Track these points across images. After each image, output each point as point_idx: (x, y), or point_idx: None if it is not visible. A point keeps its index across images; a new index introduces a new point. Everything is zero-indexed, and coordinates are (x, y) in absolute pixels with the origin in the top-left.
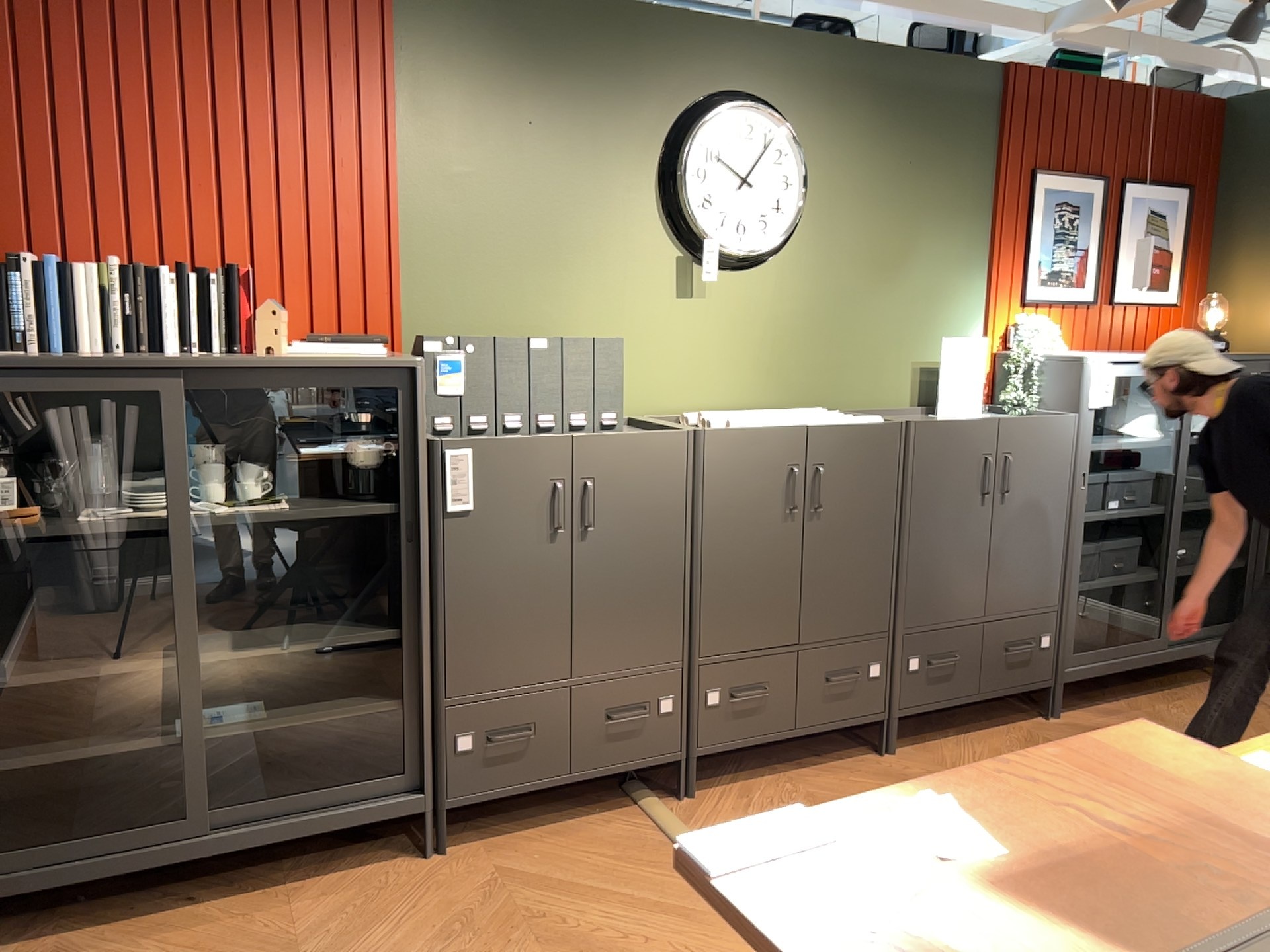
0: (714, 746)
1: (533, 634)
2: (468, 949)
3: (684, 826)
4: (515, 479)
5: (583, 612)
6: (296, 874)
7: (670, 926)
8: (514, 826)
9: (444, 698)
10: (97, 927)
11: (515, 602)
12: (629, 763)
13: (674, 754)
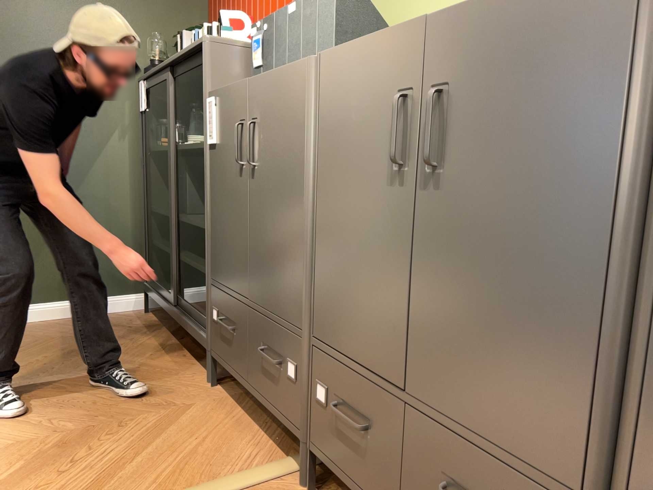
0: (321, 451)
1: (234, 250)
2: (97, 405)
3: (246, 488)
4: (229, 120)
5: (252, 241)
6: (197, 354)
7: (77, 486)
8: (250, 406)
9: (210, 277)
10: (164, 328)
11: (229, 220)
12: (271, 405)
13: (295, 427)
